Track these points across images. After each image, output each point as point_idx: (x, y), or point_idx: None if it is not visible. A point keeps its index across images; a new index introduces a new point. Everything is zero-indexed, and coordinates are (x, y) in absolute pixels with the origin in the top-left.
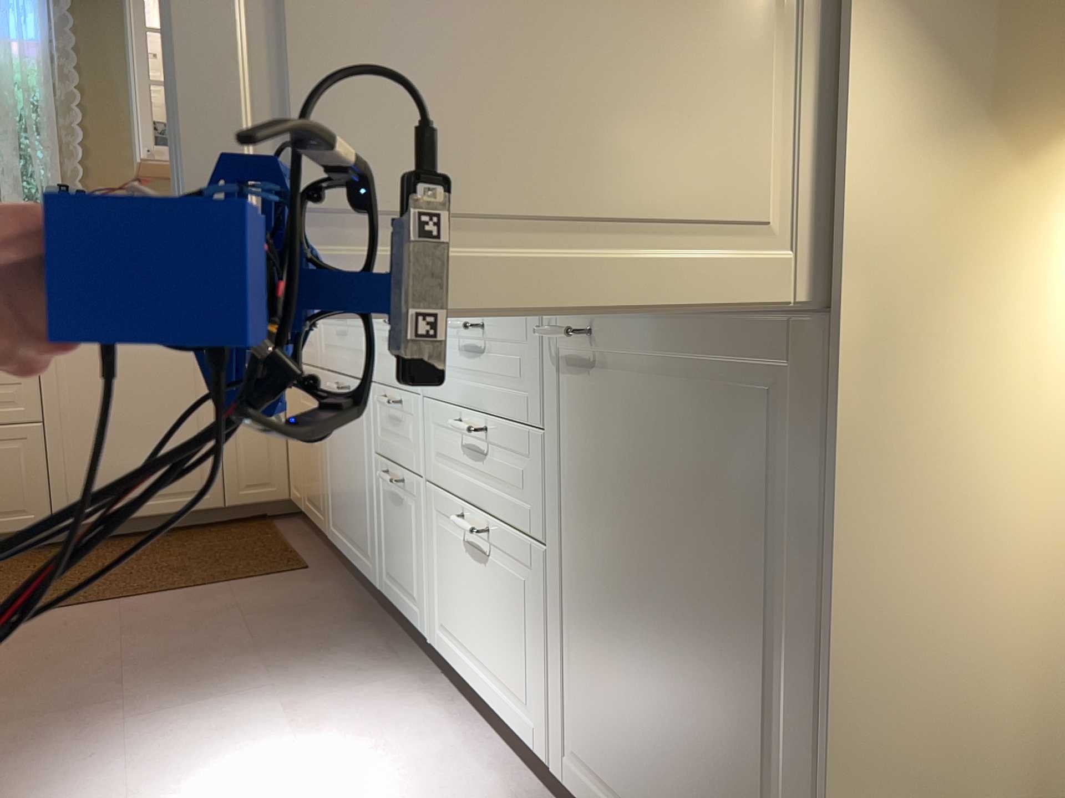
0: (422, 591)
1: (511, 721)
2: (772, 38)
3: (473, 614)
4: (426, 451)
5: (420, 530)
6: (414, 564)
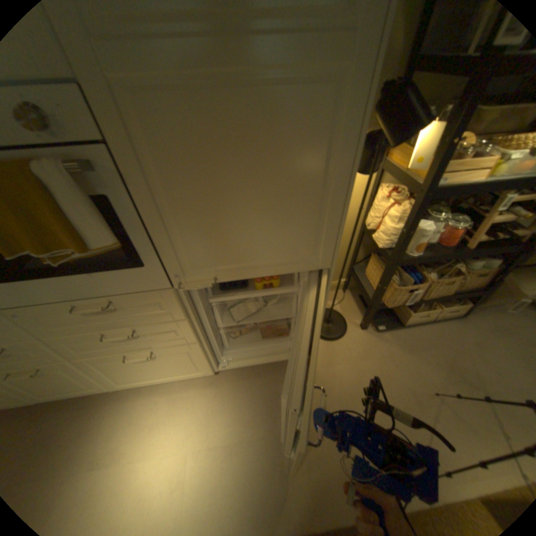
0: (88, 385)
1: (183, 378)
2: (306, 207)
3: (143, 372)
4: (57, 353)
5: (71, 374)
6: (72, 383)
